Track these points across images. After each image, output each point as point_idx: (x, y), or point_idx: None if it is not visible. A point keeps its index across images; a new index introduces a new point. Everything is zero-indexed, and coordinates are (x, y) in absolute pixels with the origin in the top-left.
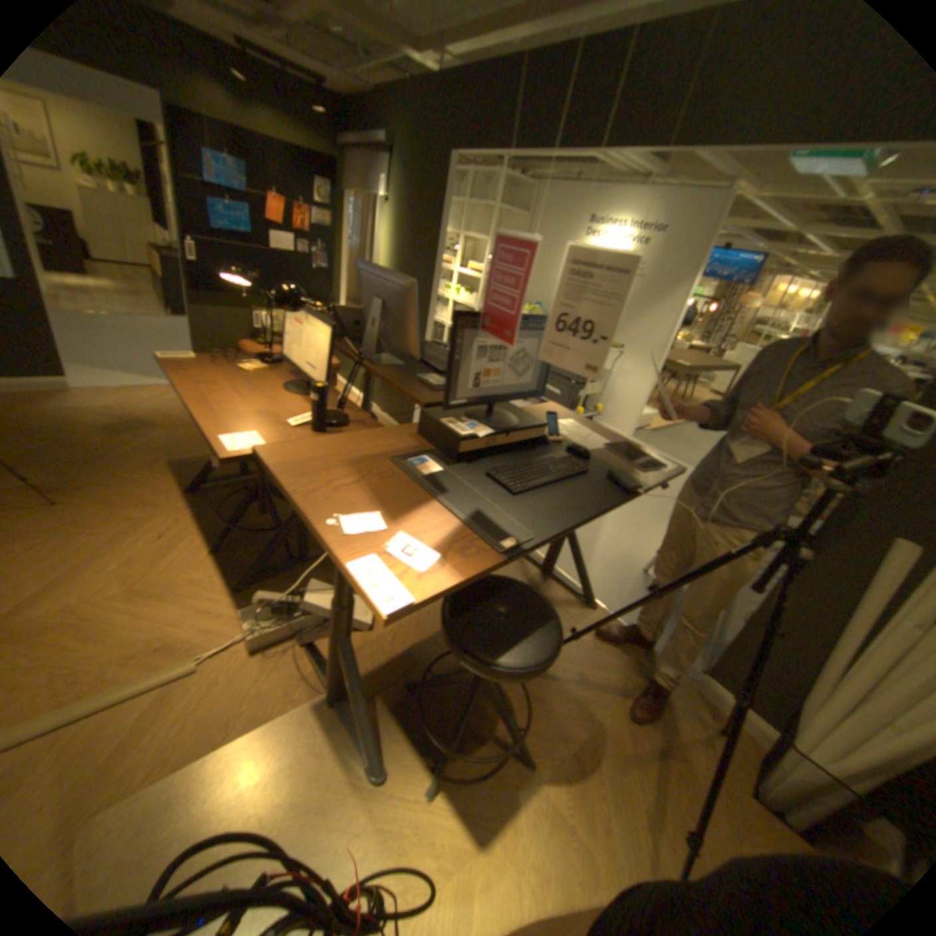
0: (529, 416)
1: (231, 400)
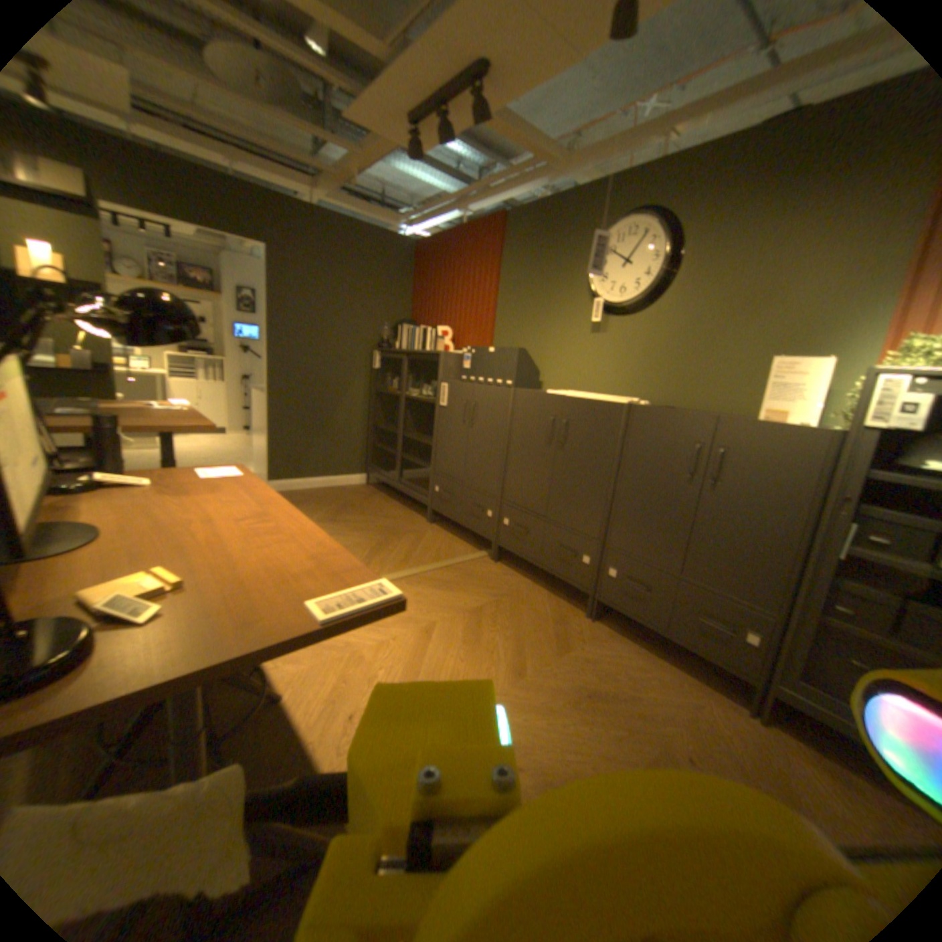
0: None
1: (223, 506)
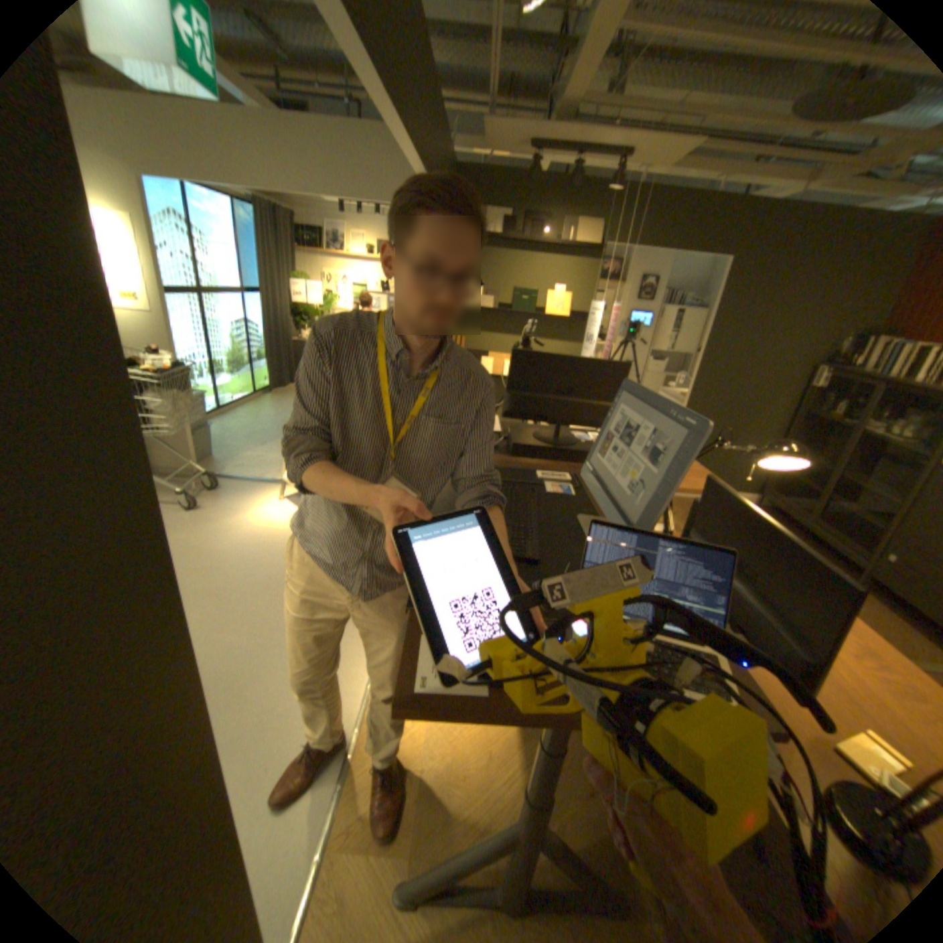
0: (514, 433)
1: None
